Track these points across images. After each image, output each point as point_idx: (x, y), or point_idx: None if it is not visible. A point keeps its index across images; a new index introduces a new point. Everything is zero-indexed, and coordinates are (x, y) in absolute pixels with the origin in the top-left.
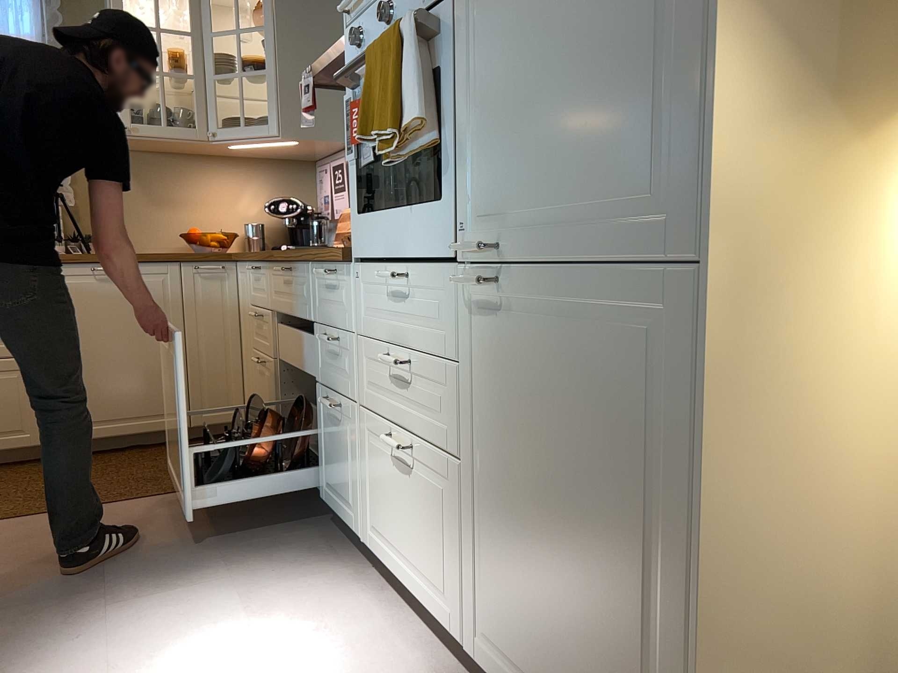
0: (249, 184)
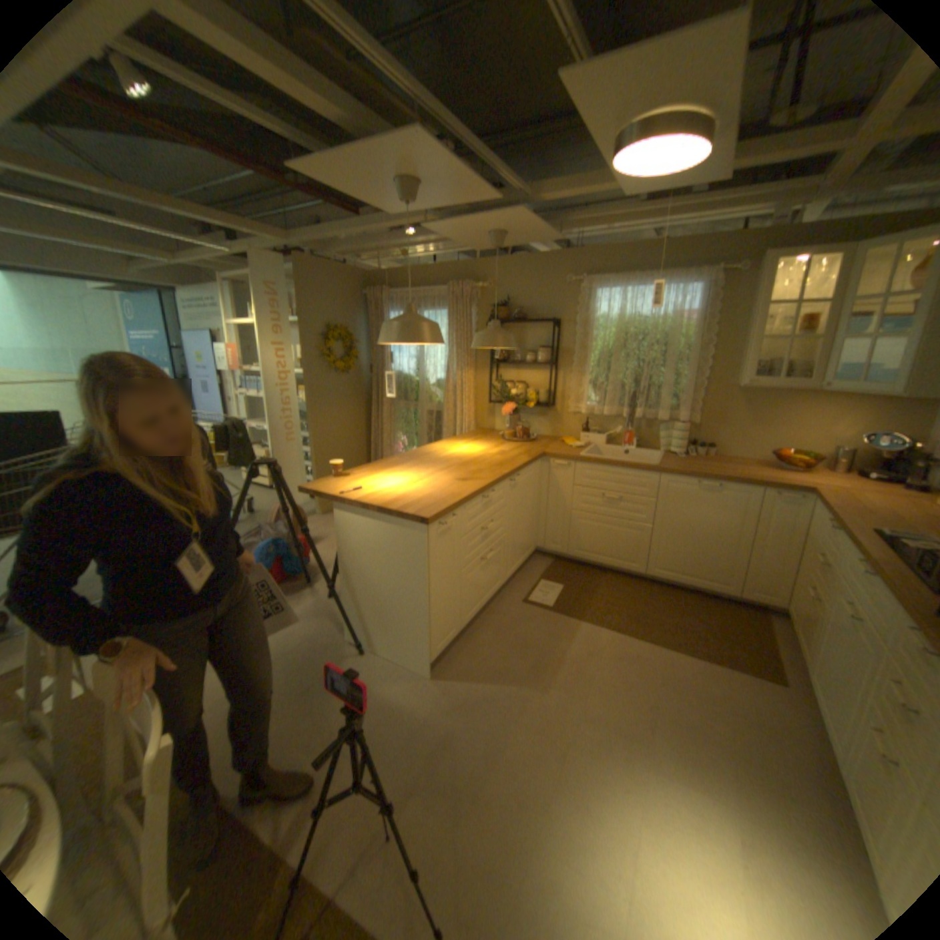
0: (852, 412)
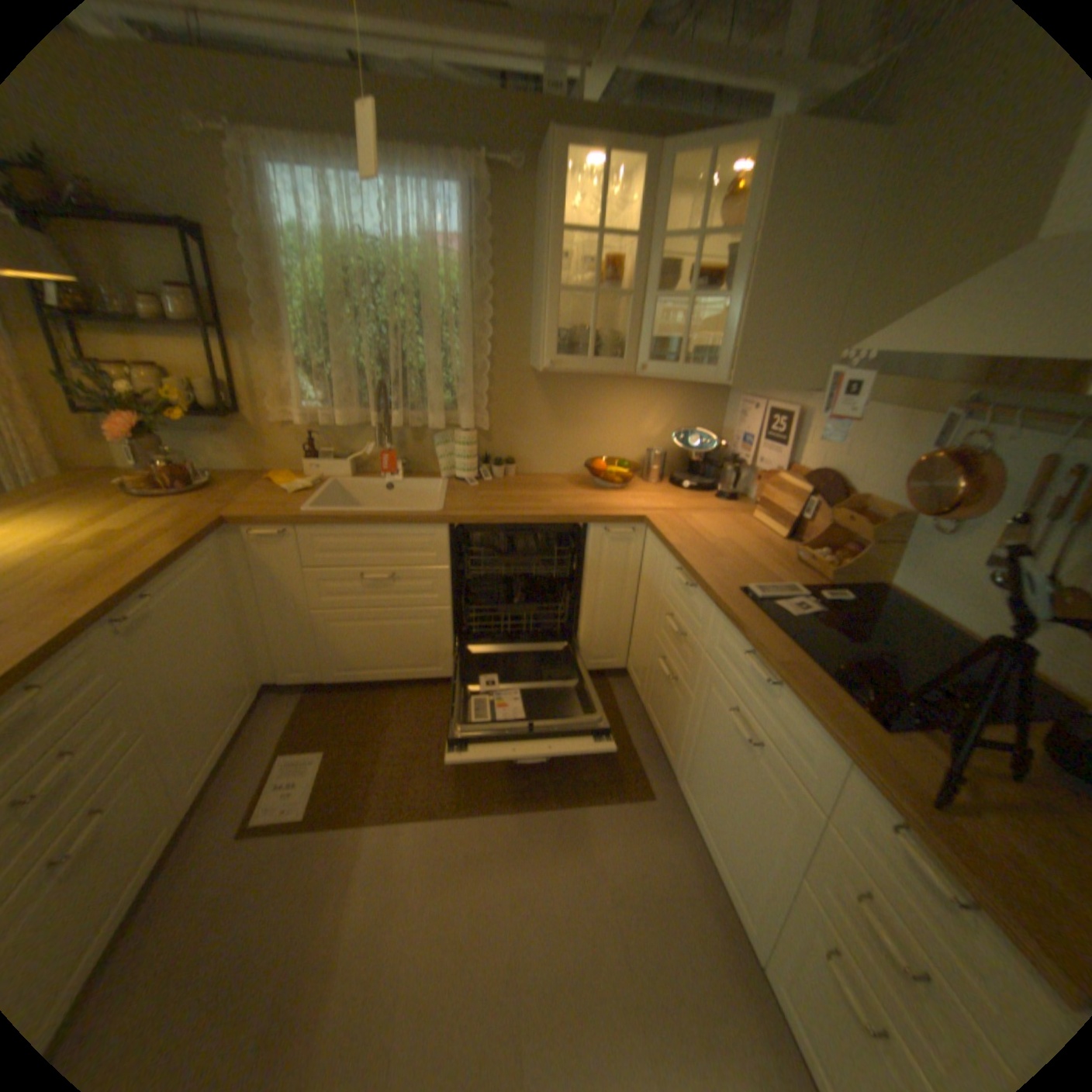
0: (656, 404)
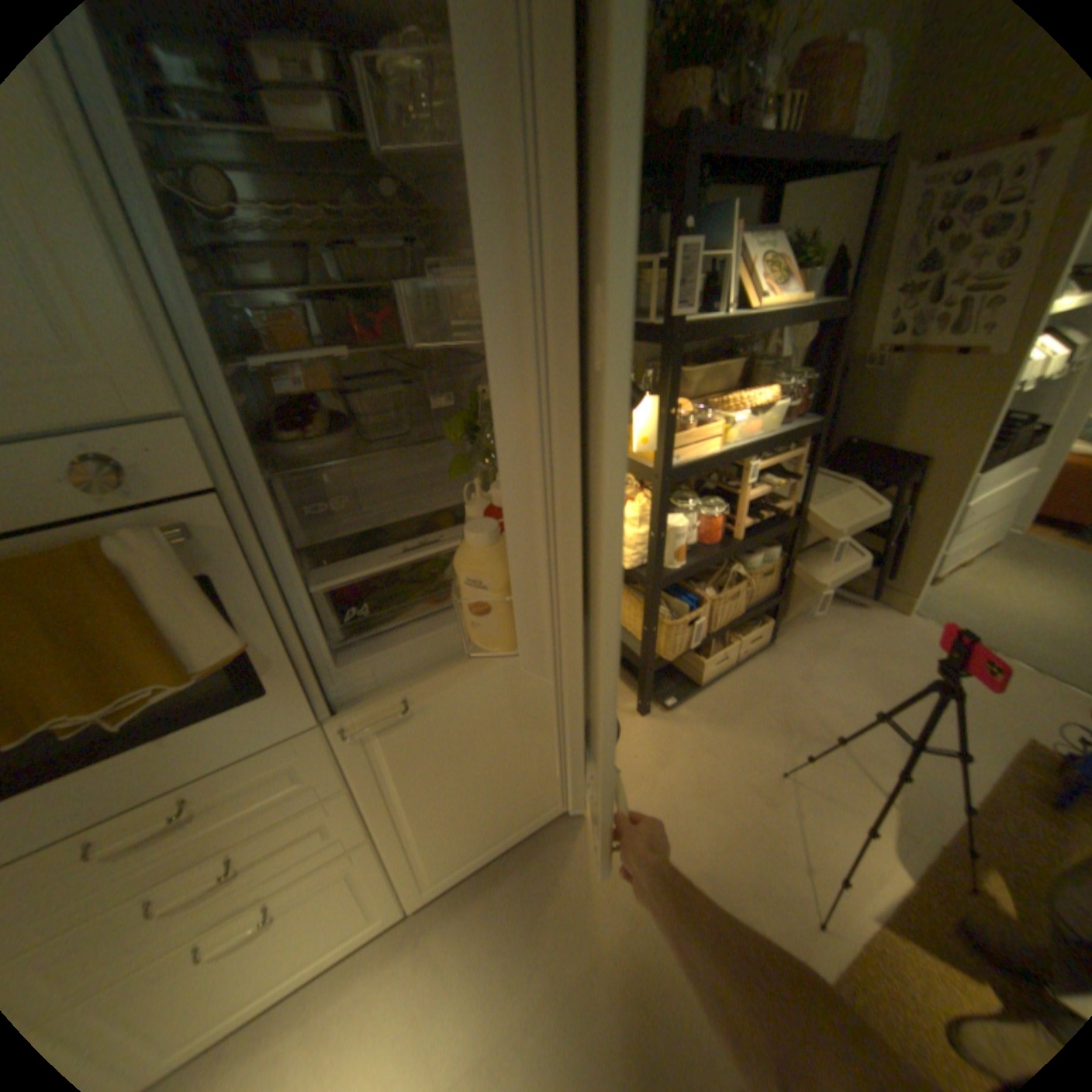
0: None
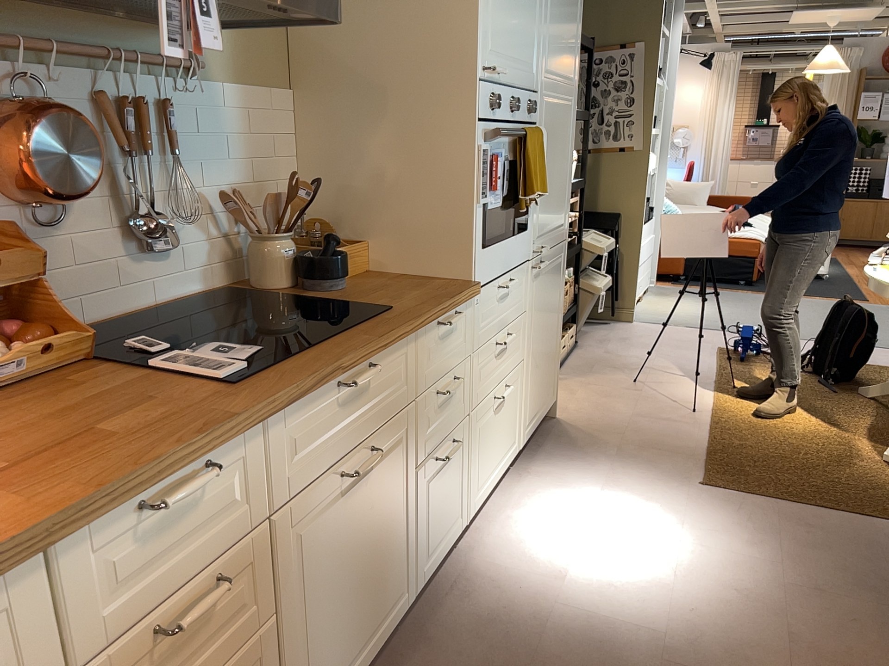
0: None
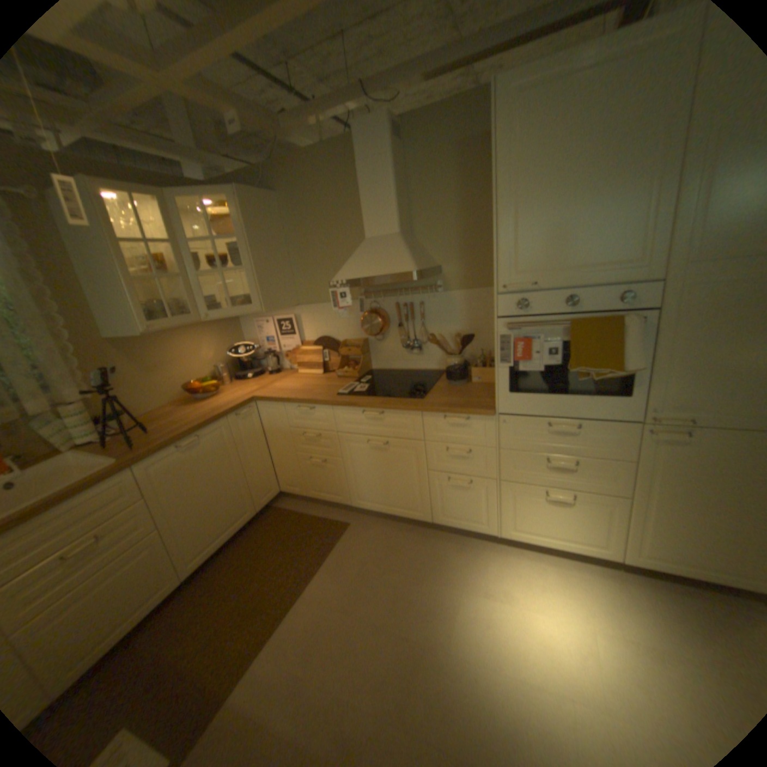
0: (204, 338)
